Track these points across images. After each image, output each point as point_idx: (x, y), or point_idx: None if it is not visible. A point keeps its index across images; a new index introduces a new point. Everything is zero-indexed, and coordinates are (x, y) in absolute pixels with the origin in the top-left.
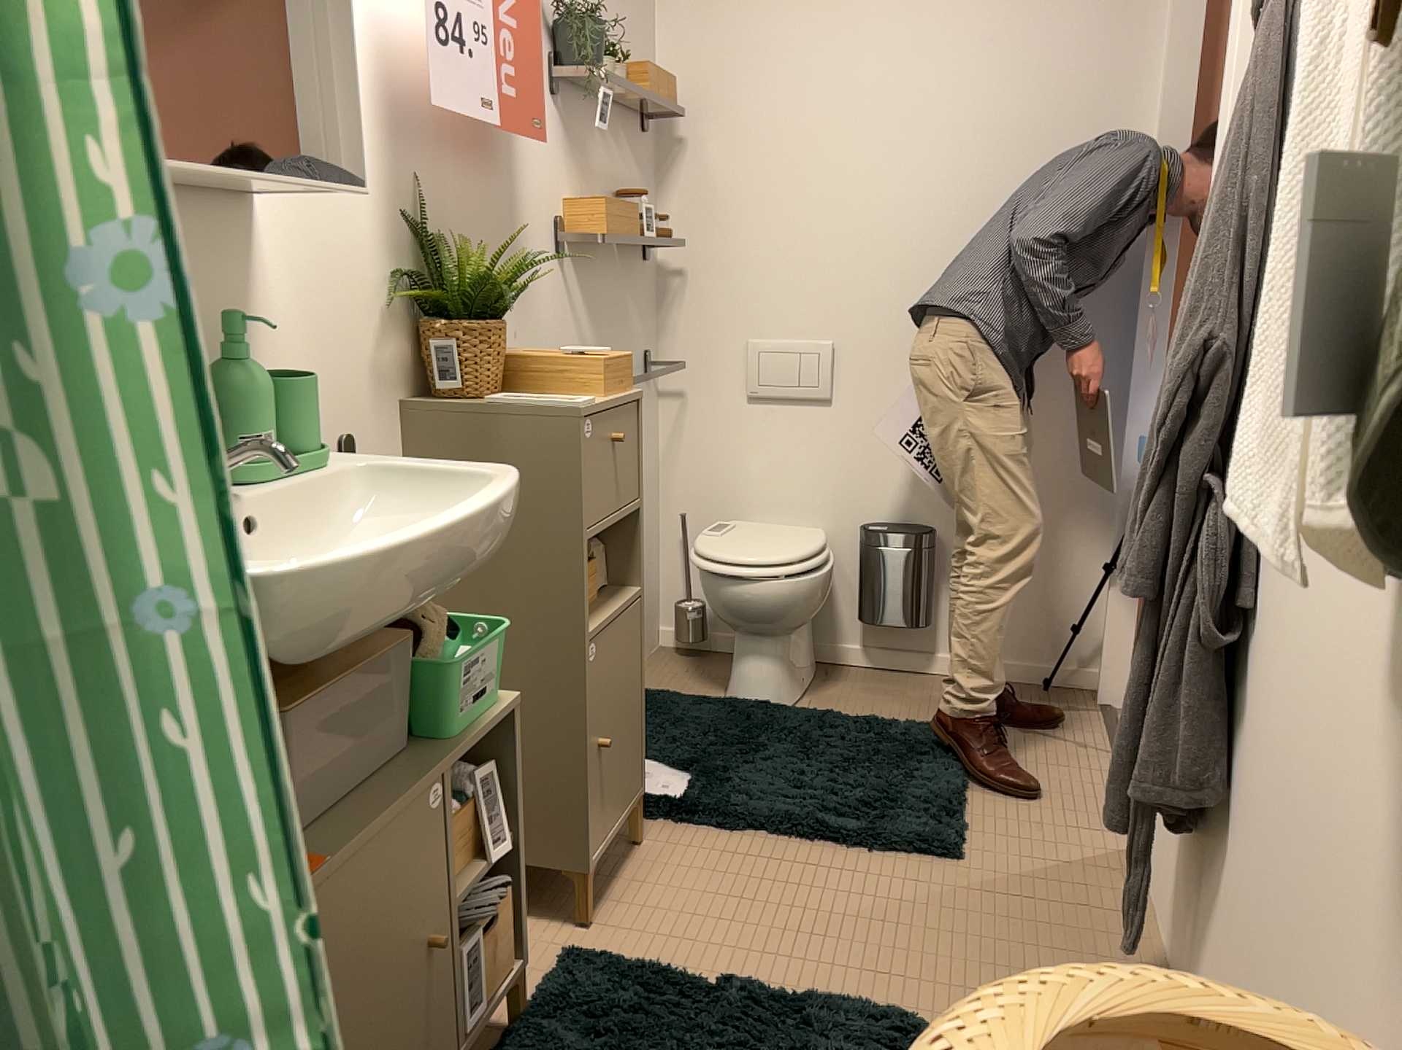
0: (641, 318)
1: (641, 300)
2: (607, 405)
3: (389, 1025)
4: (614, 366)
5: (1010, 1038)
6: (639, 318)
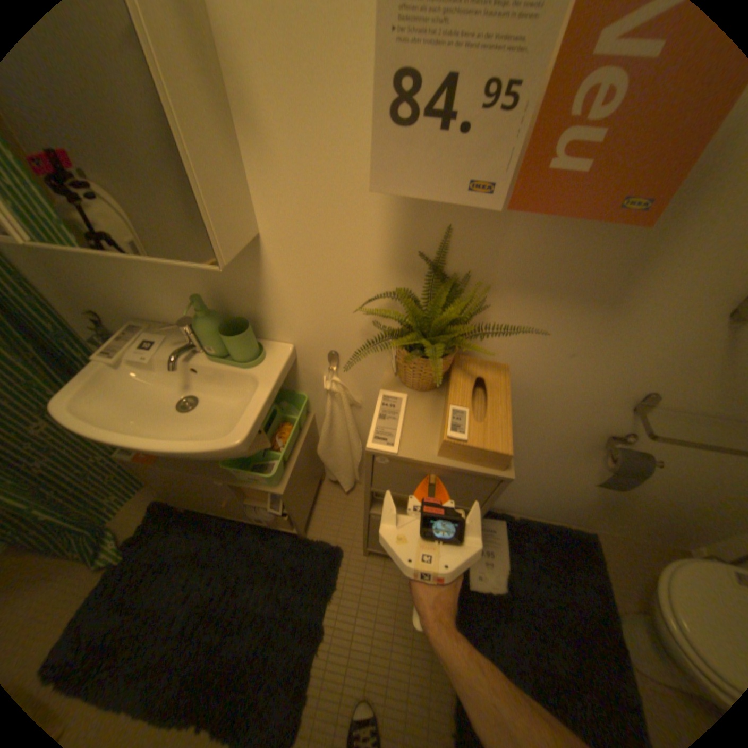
0: None
1: None
2: (417, 459)
3: (200, 500)
4: (461, 445)
5: None
6: None
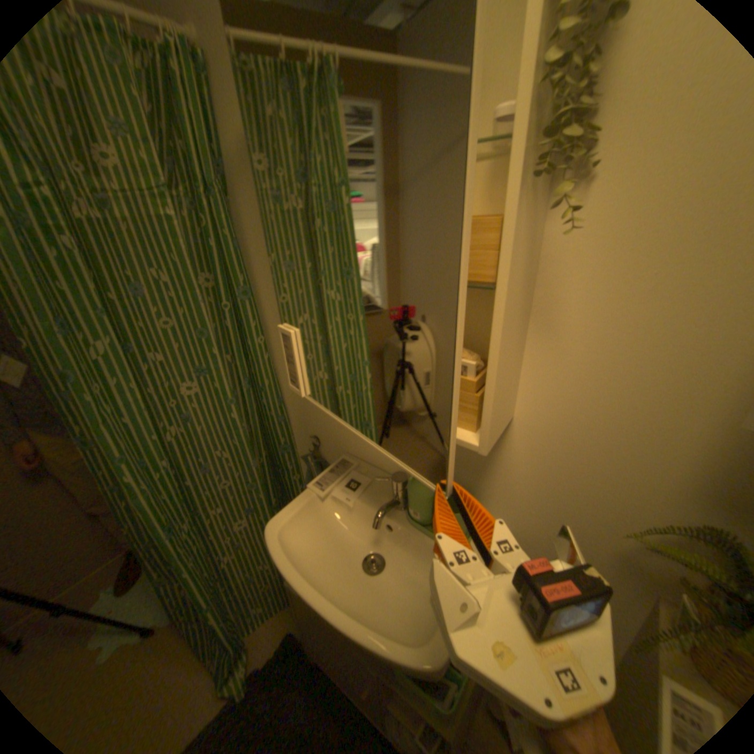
0: None
1: None
2: None
3: (339, 670)
4: None
5: None
6: None
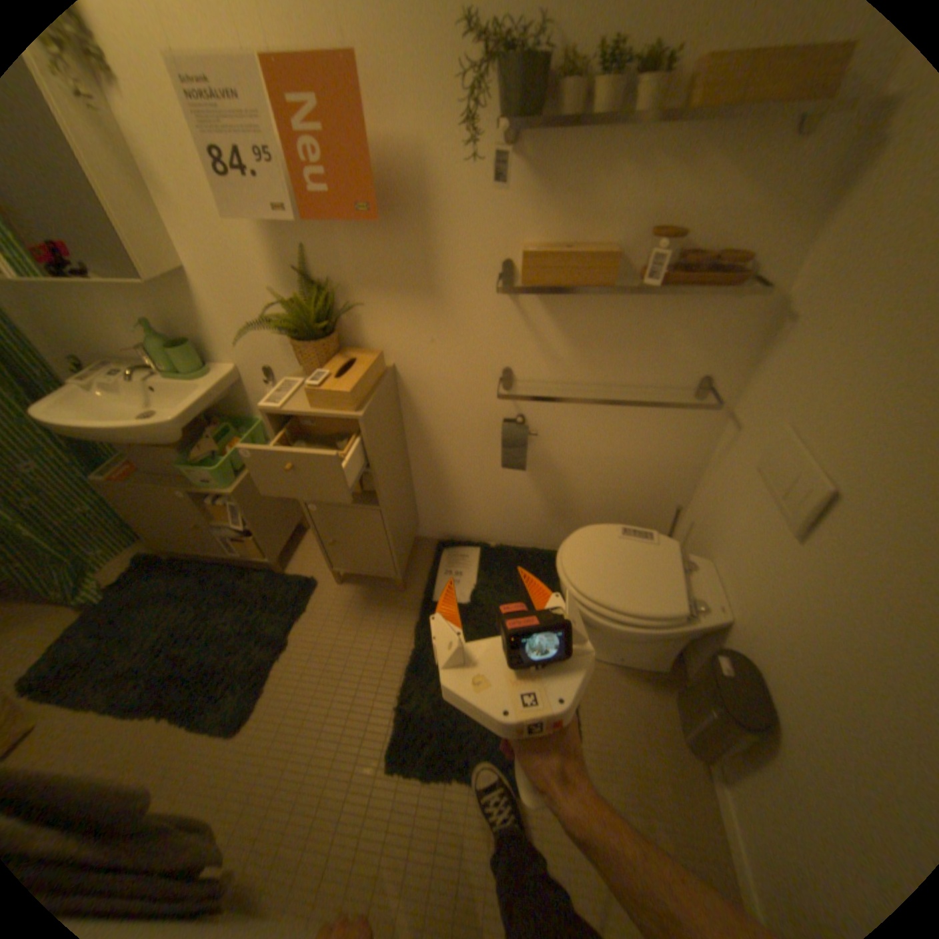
0: (704, 342)
1: (710, 326)
2: (297, 413)
3: (174, 530)
4: (319, 394)
5: None
6: (694, 342)
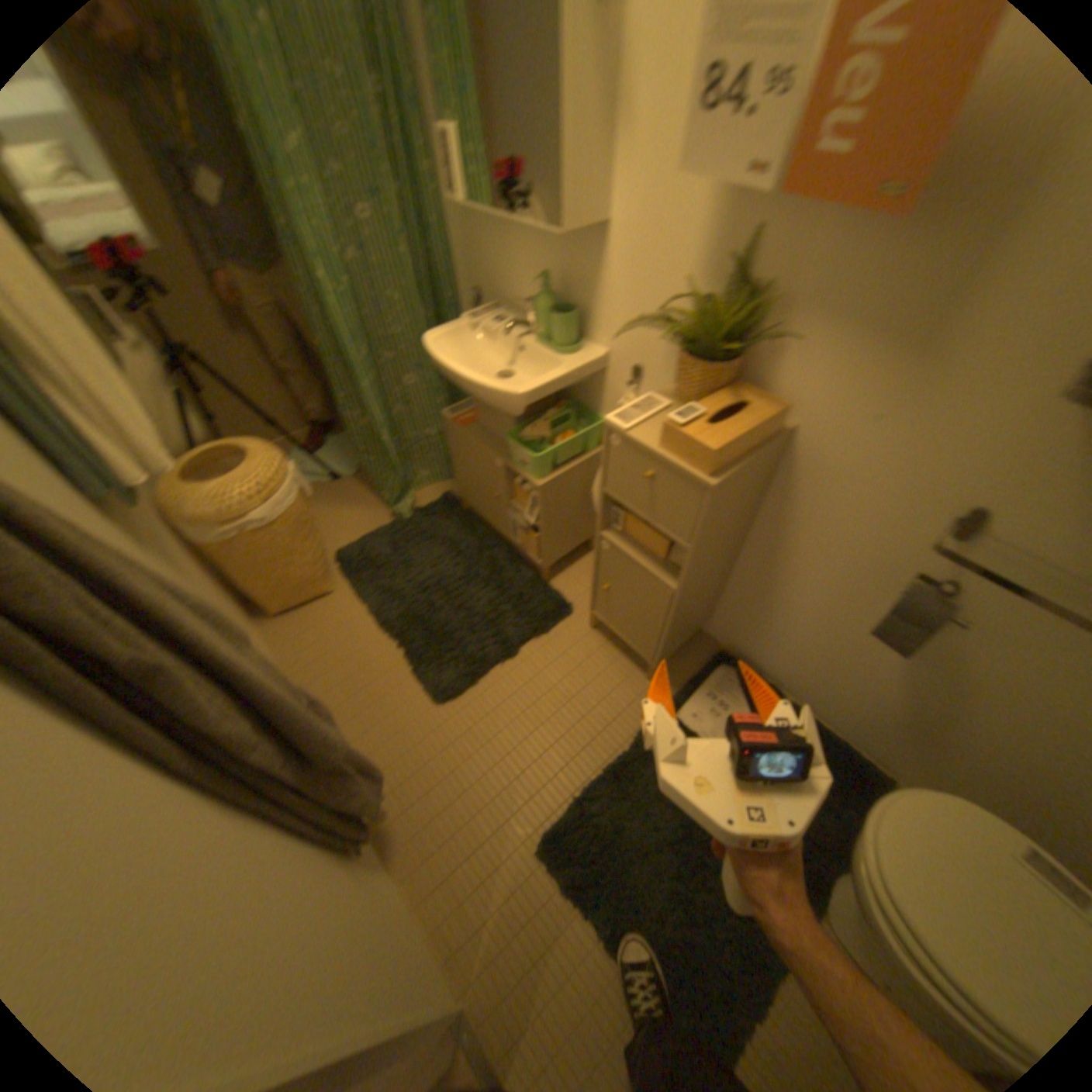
0: None
1: None
2: (643, 443)
3: (484, 489)
4: (680, 433)
5: (255, 451)
6: None
